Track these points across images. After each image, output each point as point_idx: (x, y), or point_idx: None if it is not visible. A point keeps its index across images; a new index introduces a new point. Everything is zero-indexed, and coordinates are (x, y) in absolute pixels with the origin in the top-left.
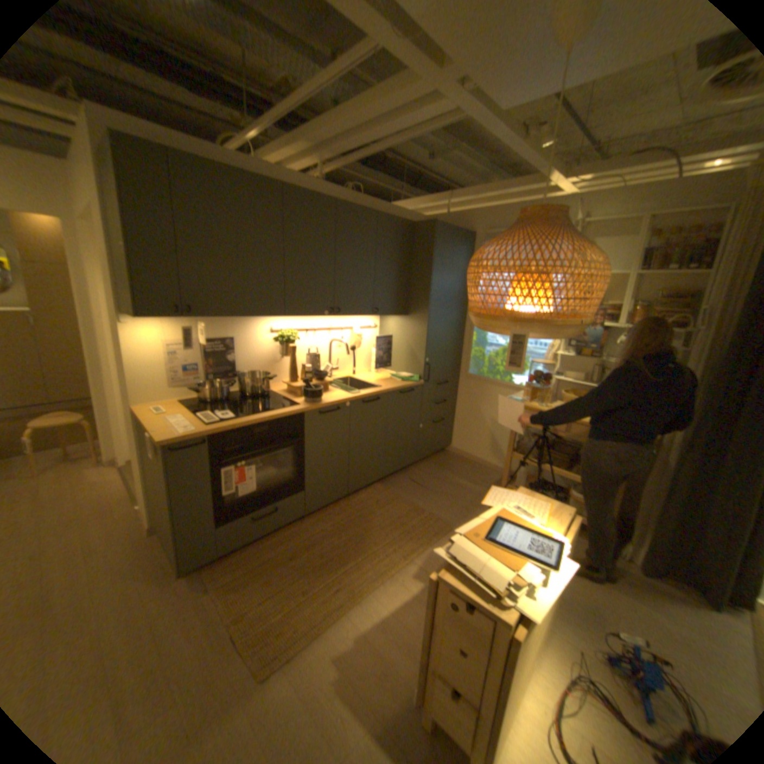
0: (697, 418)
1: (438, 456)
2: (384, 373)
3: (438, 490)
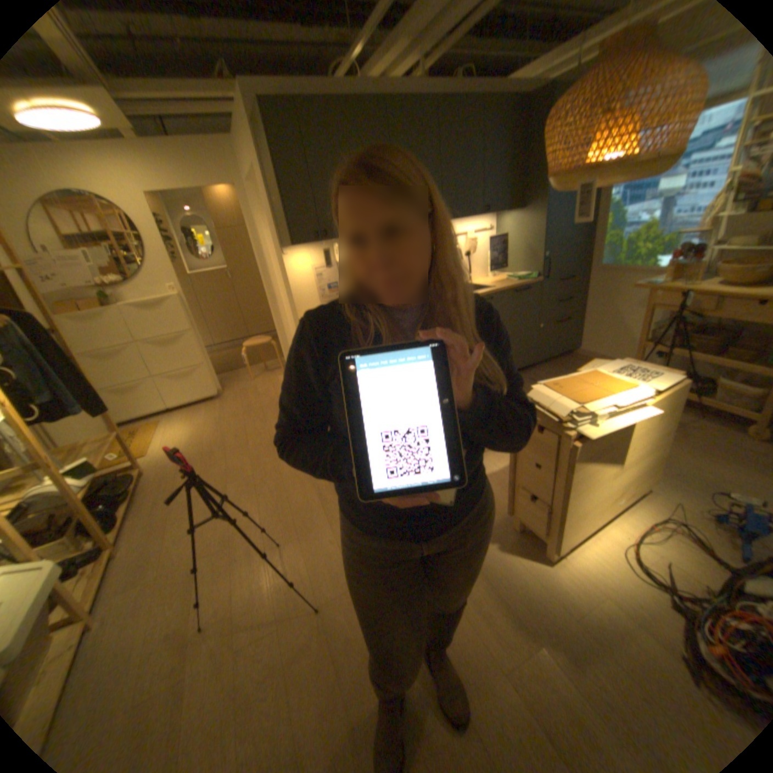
0: None
1: (564, 358)
2: (501, 276)
3: None
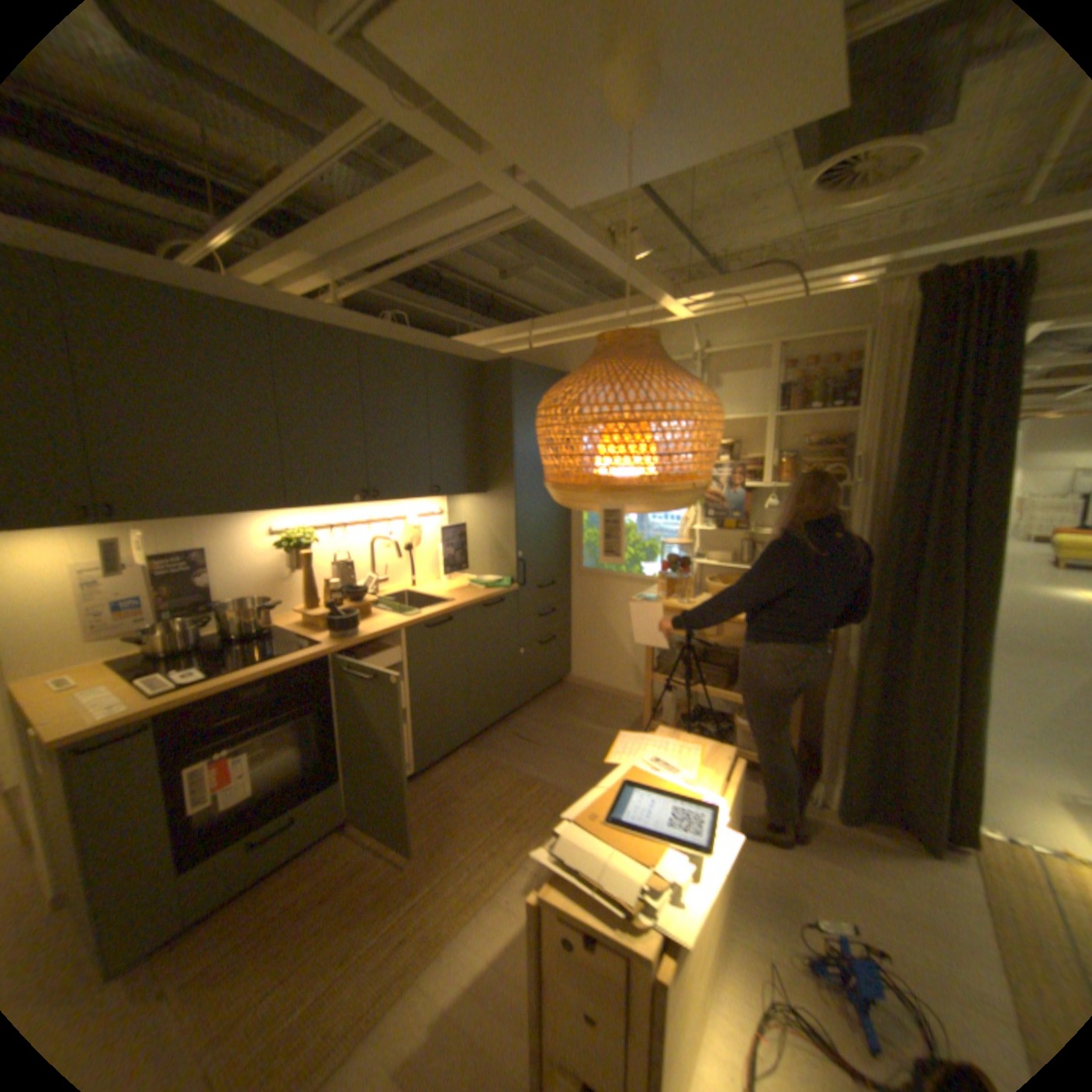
0: (873, 598)
1: (553, 692)
2: (461, 579)
3: (556, 744)
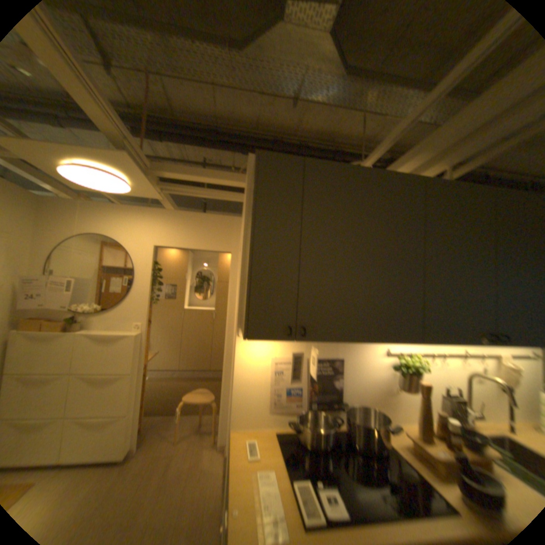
0: None
1: None
2: None
3: None
